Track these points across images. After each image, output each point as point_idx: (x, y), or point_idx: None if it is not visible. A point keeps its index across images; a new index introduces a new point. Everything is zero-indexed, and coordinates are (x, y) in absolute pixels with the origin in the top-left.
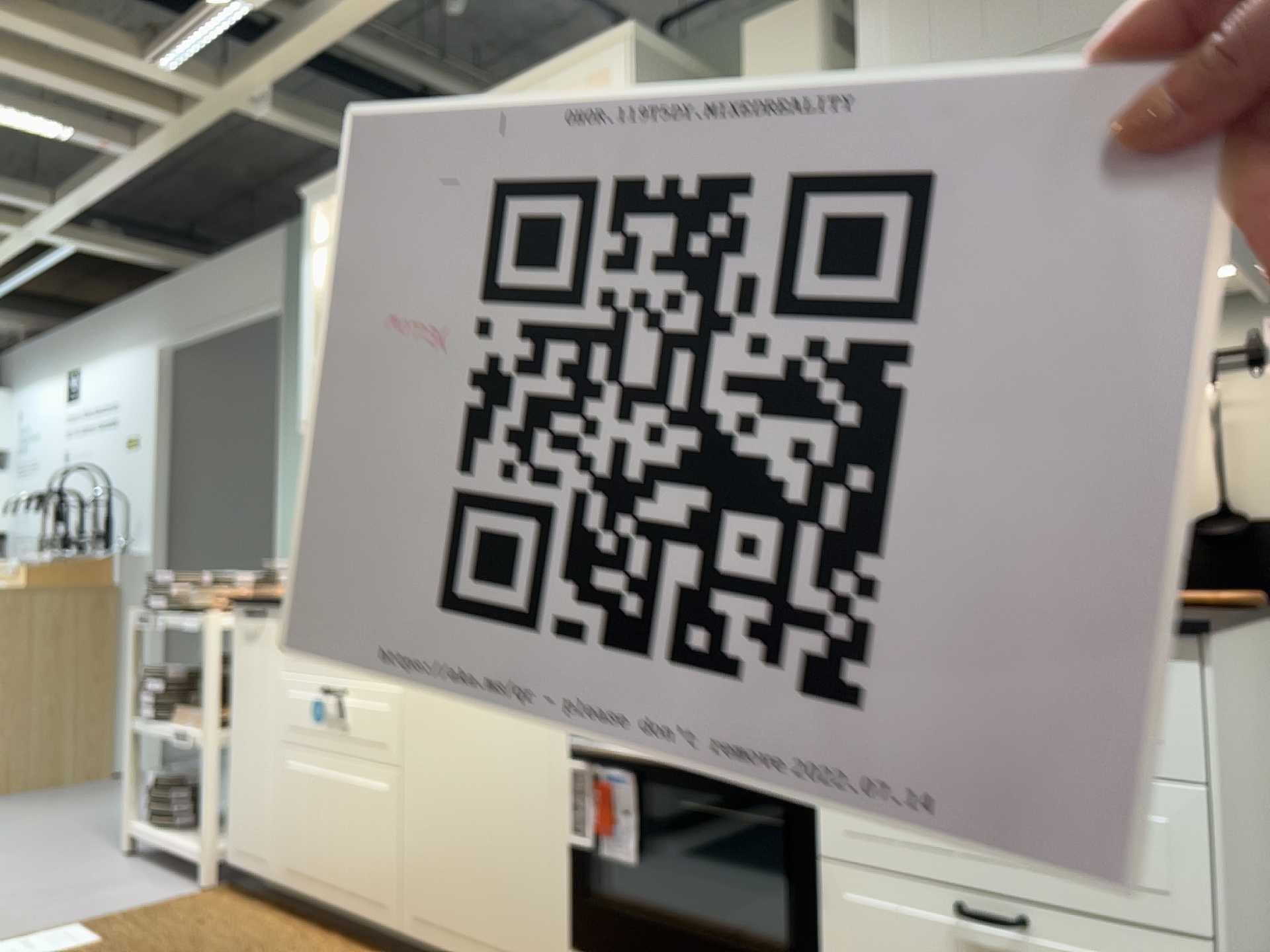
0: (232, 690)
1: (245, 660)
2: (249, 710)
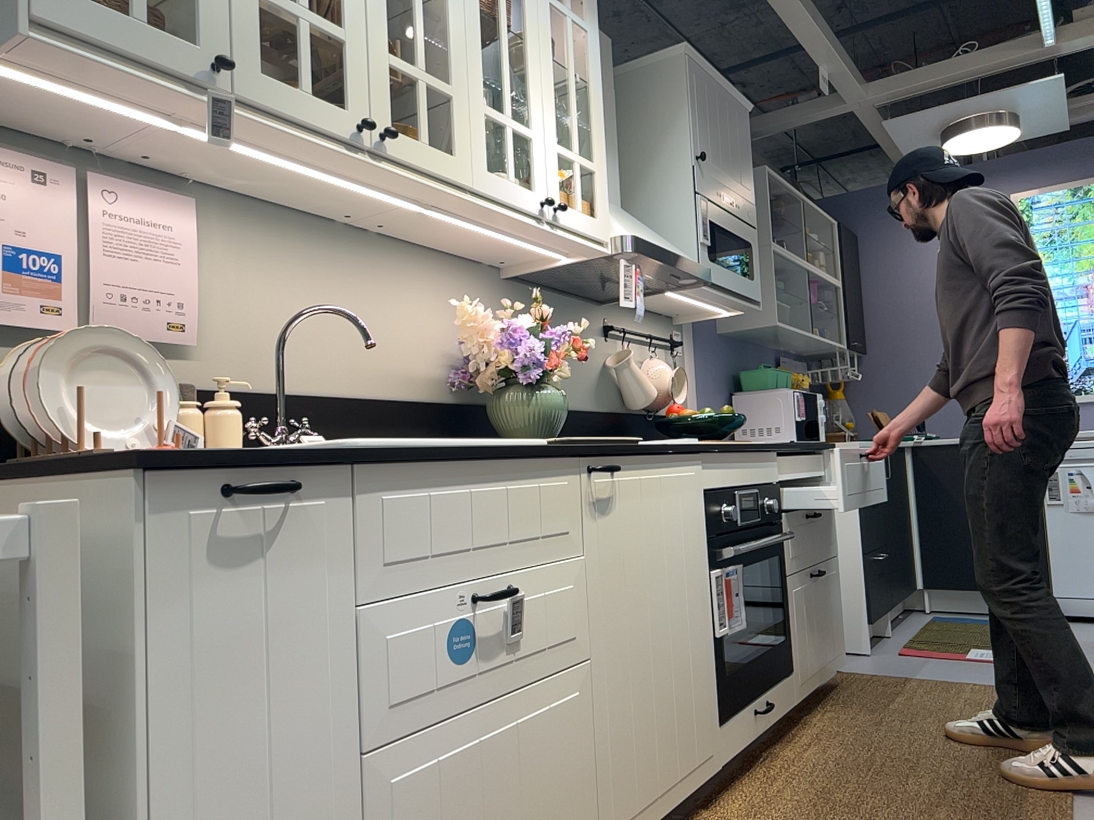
0: (136, 724)
1: (211, 615)
2: (241, 737)
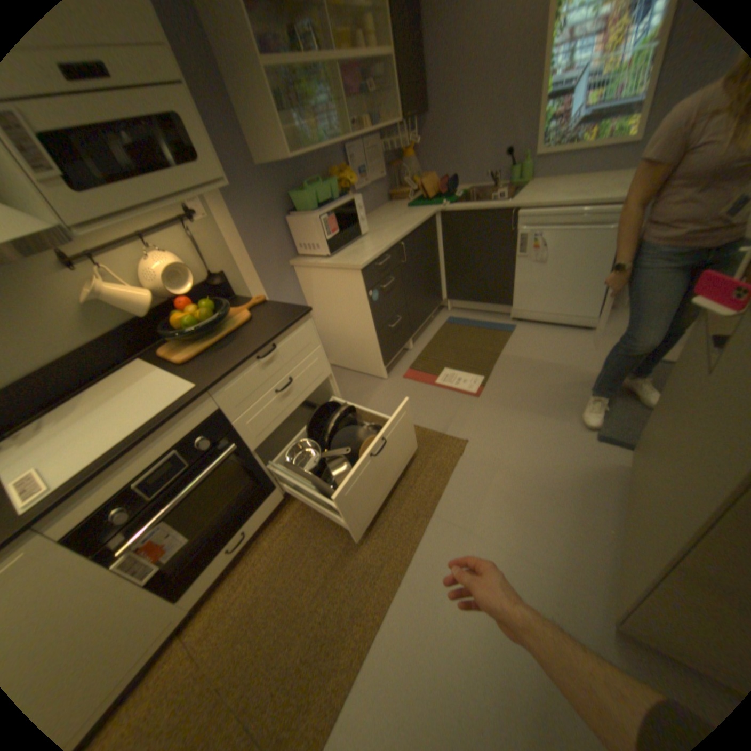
0: None
1: None
2: None
